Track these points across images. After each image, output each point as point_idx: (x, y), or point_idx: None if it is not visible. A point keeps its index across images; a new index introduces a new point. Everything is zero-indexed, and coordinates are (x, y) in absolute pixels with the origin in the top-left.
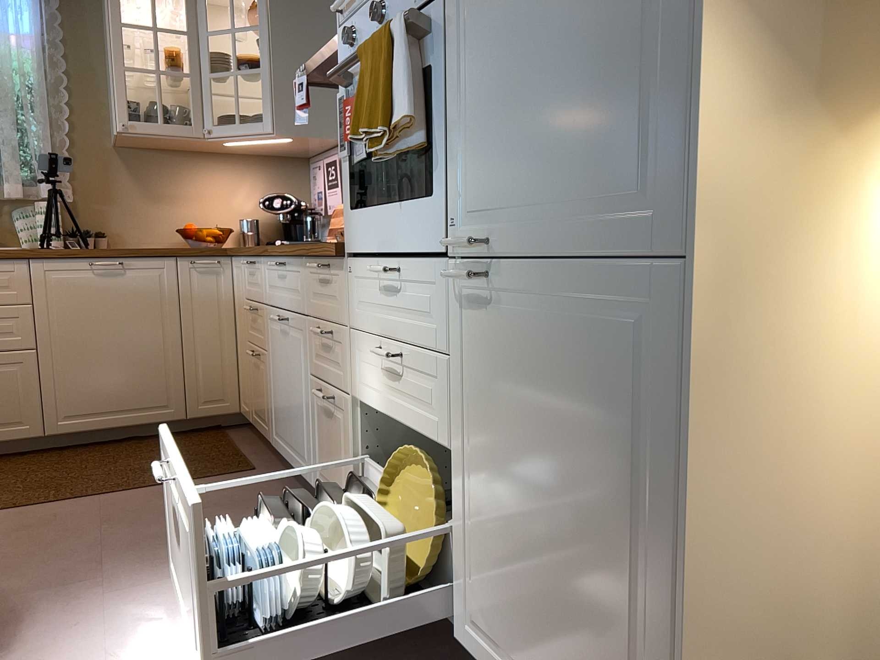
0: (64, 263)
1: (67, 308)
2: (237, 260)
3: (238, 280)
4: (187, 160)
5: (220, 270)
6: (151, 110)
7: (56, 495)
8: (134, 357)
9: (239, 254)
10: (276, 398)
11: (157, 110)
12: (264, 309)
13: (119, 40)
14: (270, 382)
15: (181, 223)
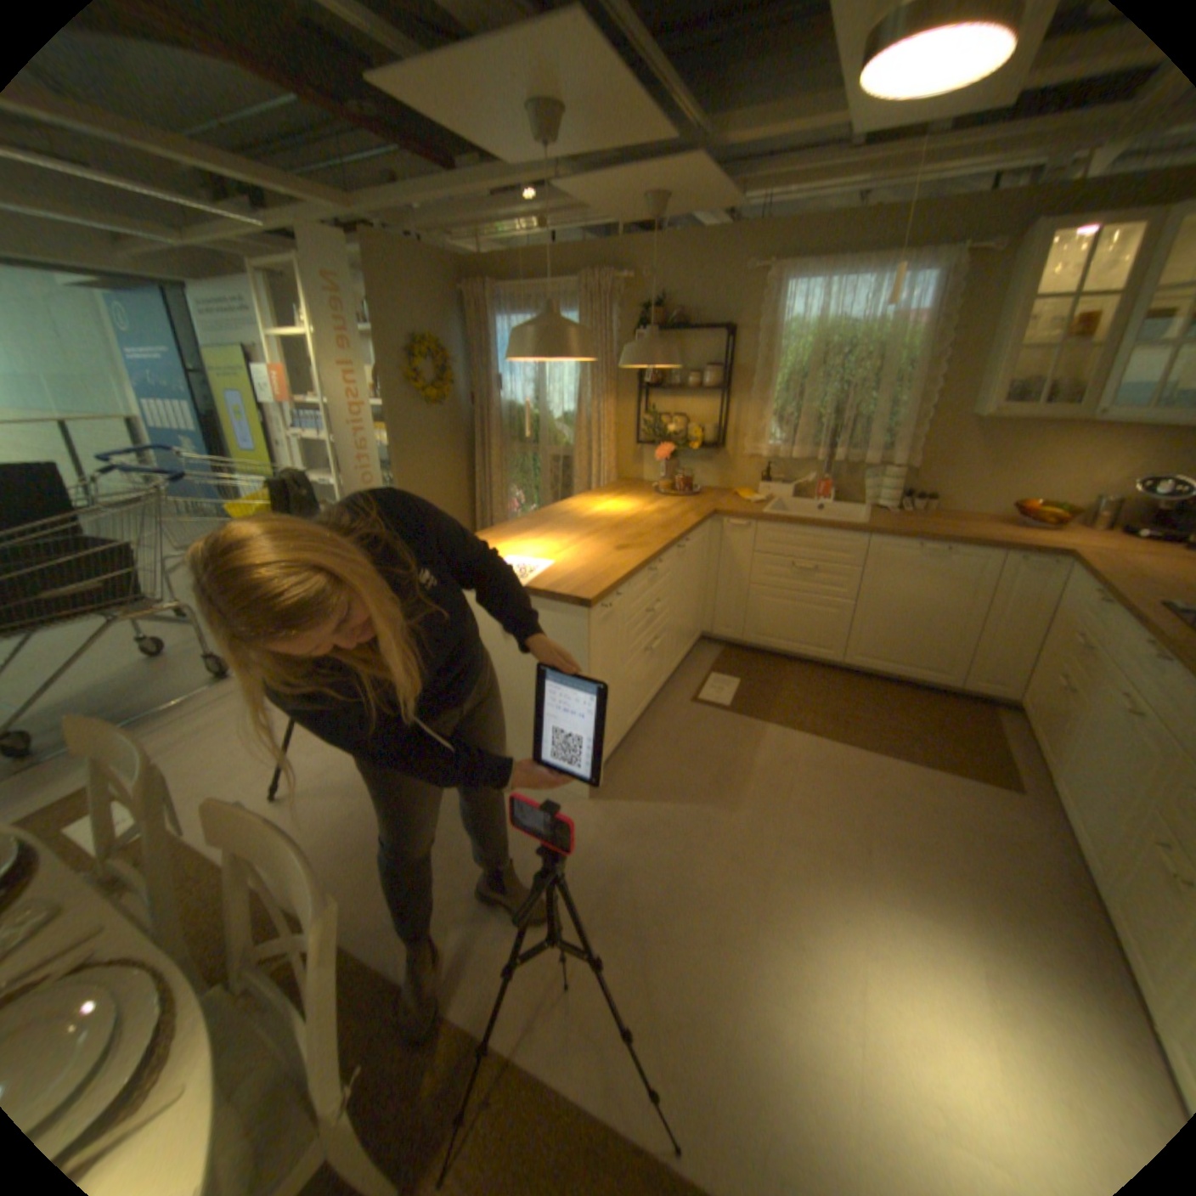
0: (897, 541)
1: (888, 576)
2: (1082, 572)
3: (1073, 590)
4: (1053, 427)
5: (1054, 570)
6: (1033, 386)
7: (843, 733)
8: (932, 628)
9: (1090, 576)
10: (1080, 756)
11: (1040, 387)
12: (1104, 661)
13: (1024, 315)
14: (1079, 733)
15: (1019, 492)
